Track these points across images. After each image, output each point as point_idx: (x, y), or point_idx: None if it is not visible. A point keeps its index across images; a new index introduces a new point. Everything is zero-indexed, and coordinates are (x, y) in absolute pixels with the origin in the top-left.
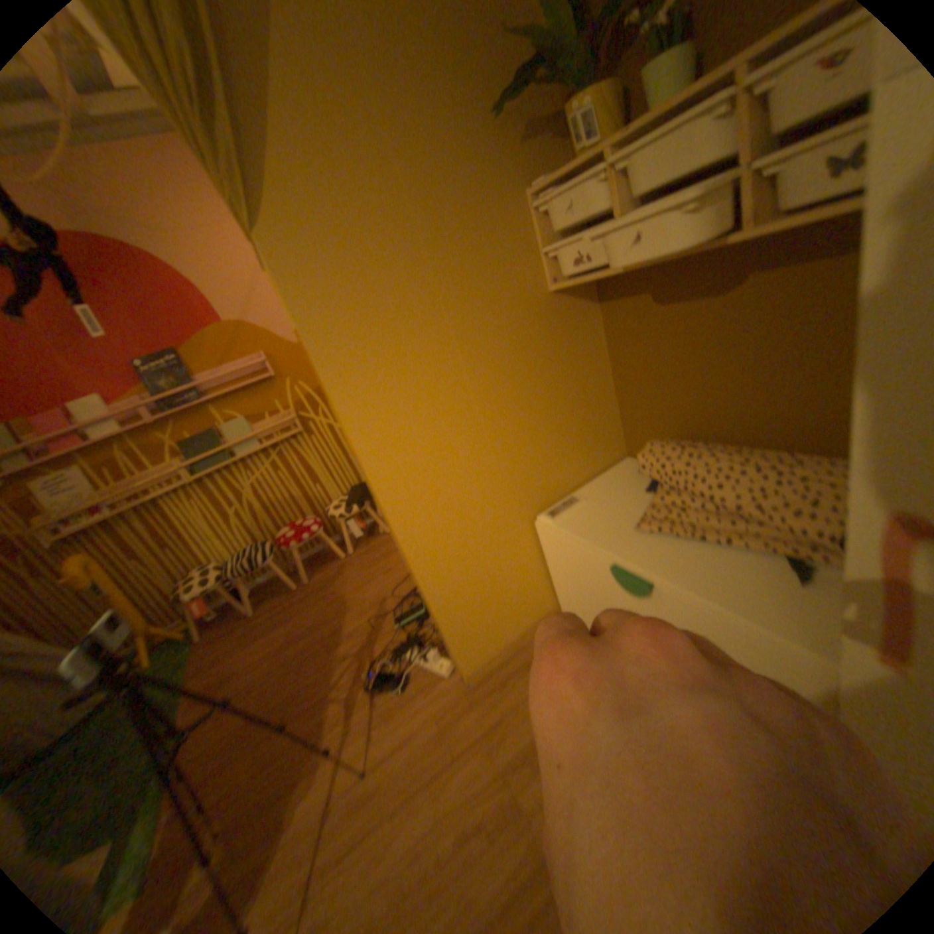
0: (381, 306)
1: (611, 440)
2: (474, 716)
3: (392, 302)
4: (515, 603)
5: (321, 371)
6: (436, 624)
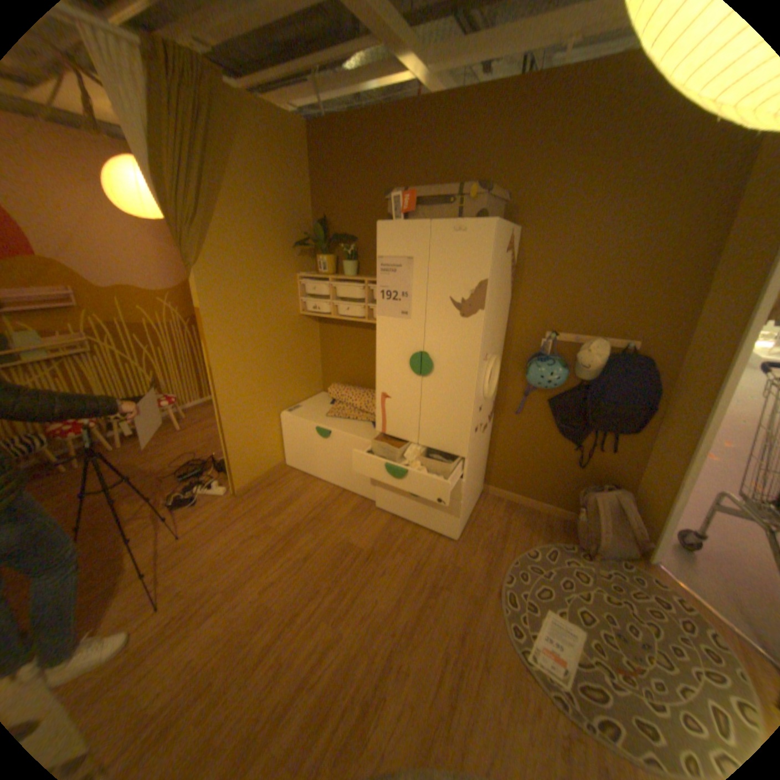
0: (234, 308)
1: (317, 384)
2: (243, 507)
3: (239, 307)
4: (265, 456)
5: (204, 329)
6: (226, 463)
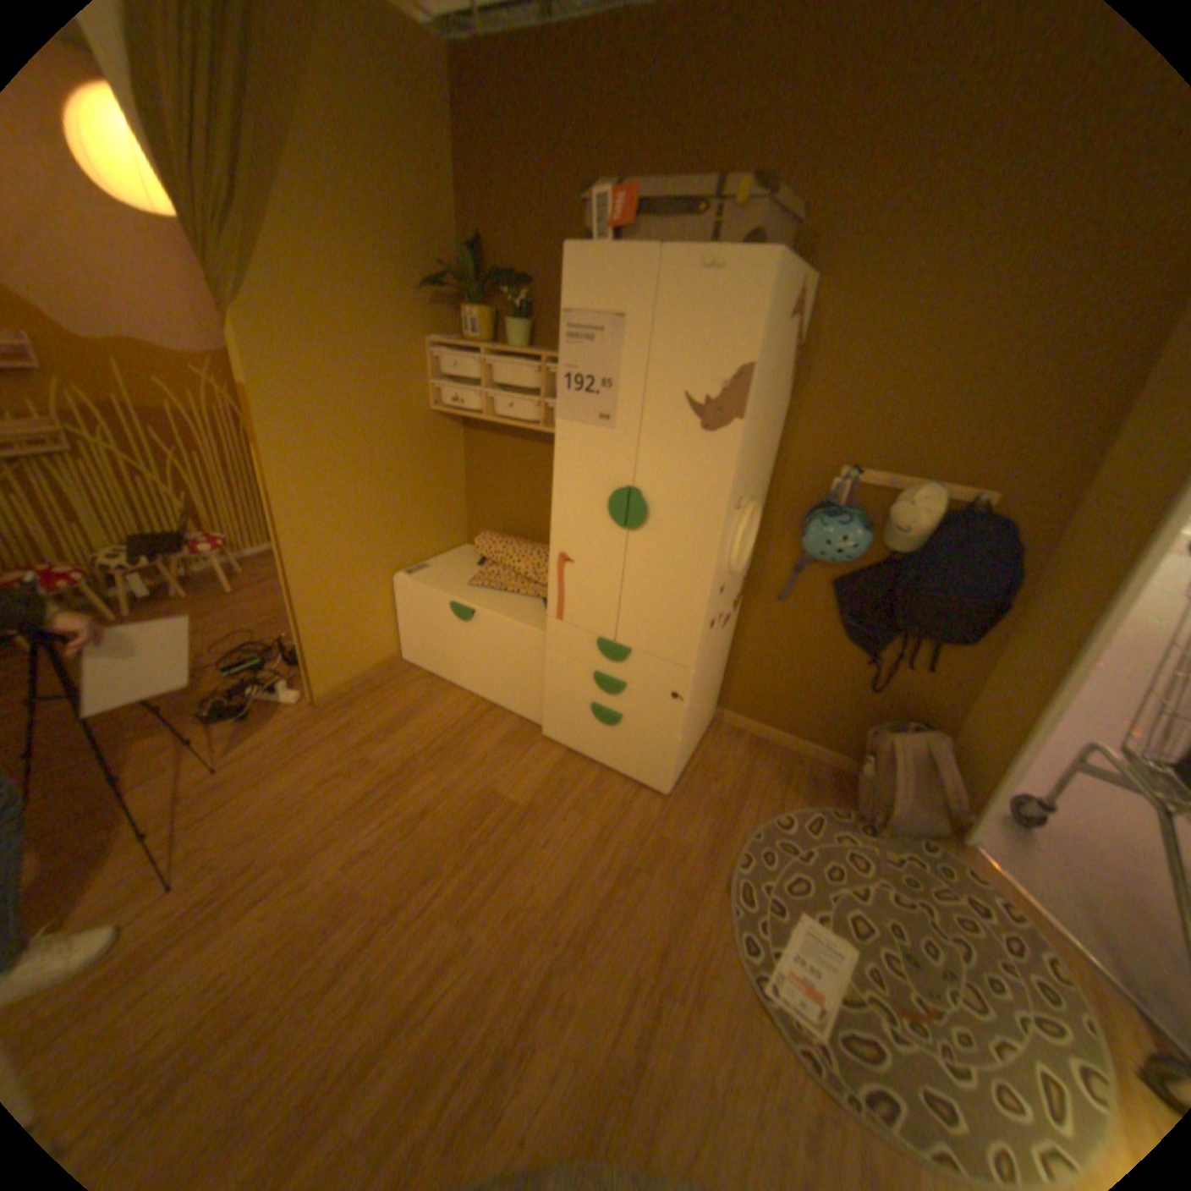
0: (311, 390)
1: (457, 531)
2: (327, 726)
3: (319, 389)
4: (367, 645)
5: (255, 425)
6: (299, 654)
